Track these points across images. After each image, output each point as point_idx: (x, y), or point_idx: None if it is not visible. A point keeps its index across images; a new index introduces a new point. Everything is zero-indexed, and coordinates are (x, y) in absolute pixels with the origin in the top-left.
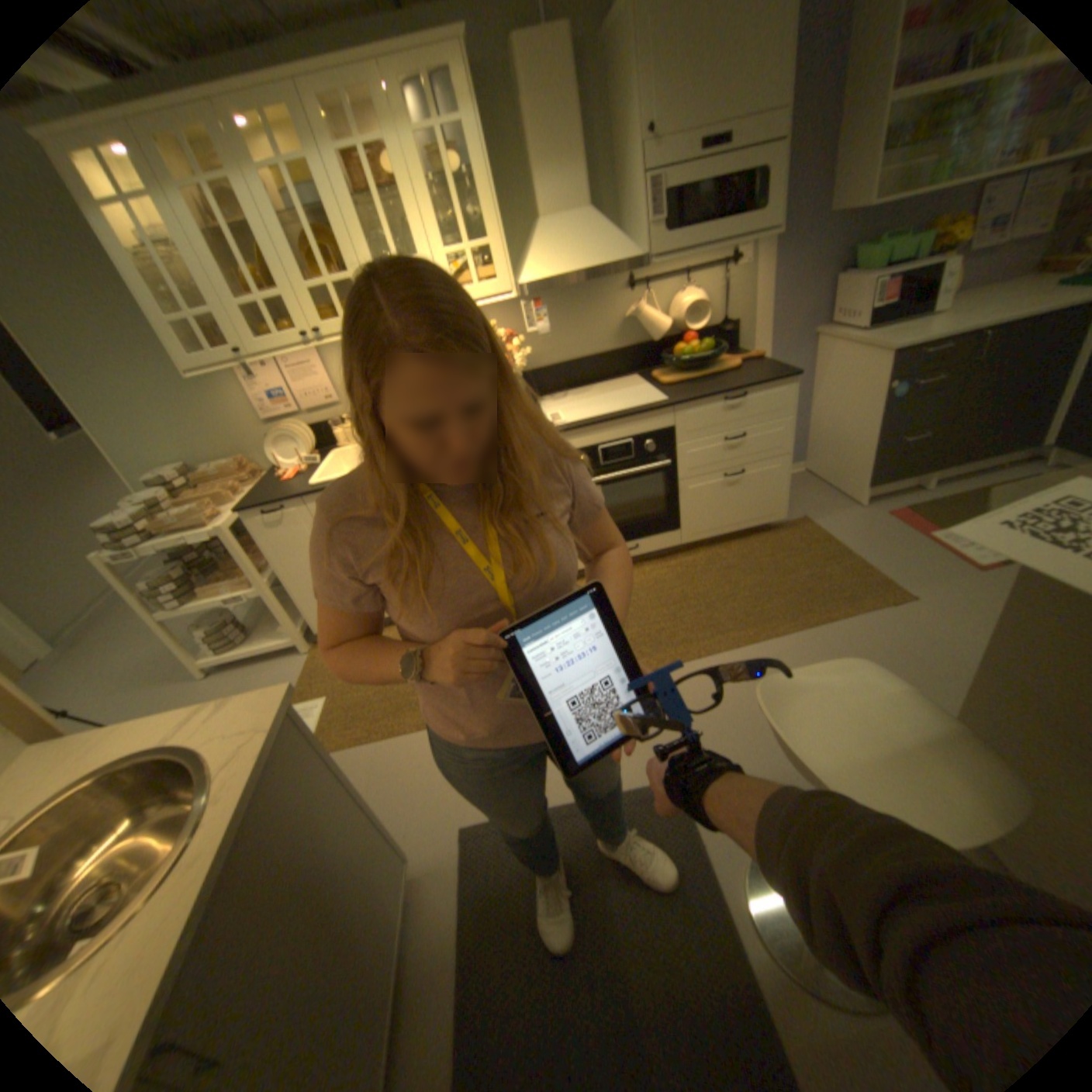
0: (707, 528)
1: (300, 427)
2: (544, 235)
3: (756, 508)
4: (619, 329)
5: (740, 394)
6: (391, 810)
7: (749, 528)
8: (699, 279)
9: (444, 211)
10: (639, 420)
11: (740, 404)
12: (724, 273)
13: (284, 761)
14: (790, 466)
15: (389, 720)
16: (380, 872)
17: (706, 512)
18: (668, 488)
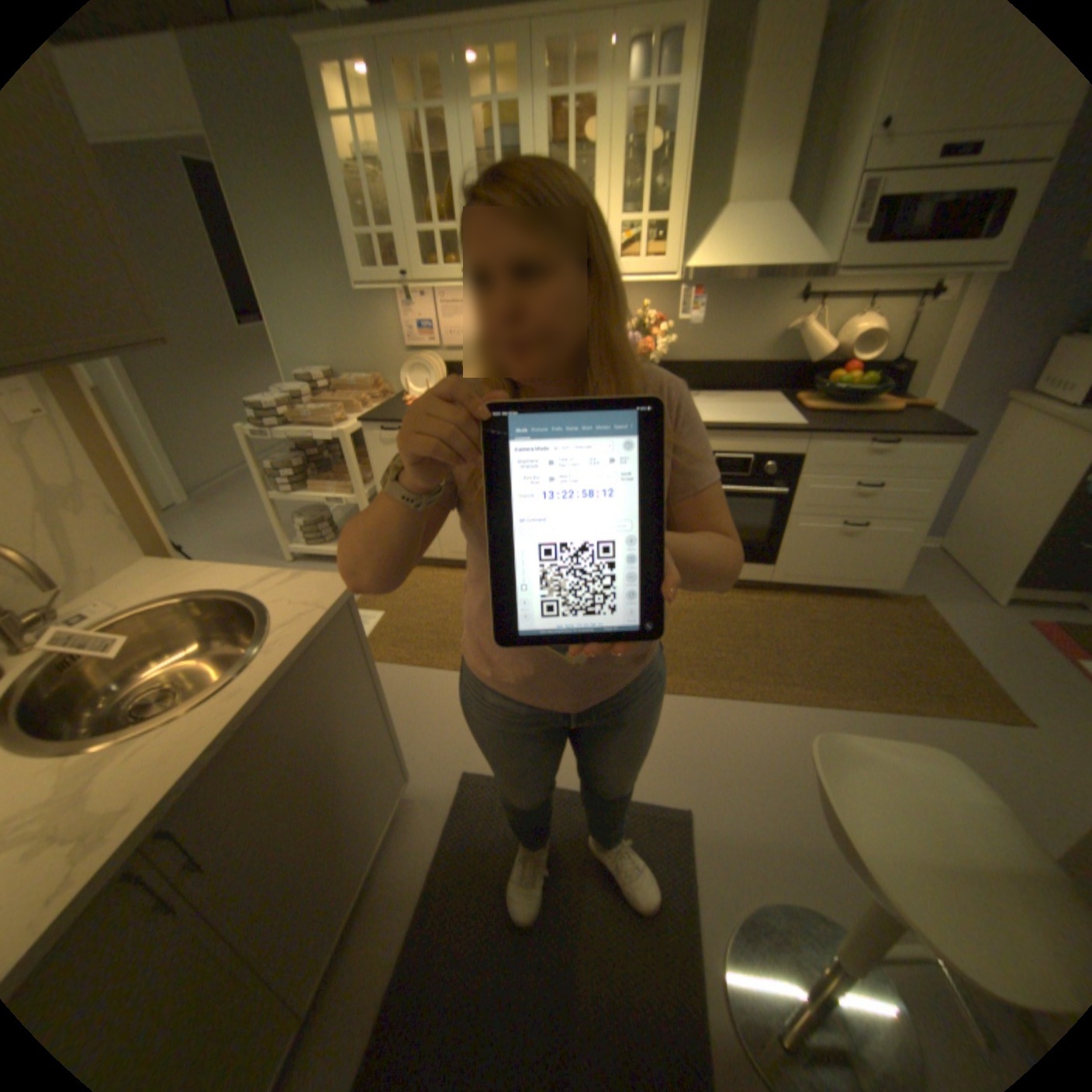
0: (805, 572)
1: (437, 360)
2: (729, 221)
3: (870, 568)
4: (777, 340)
5: (893, 439)
6: (409, 731)
7: (854, 588)
8: (886, 305)
9: (633, 178)
10: (768, 437)
11: (889, 450)
12: (918, 305)
13: (333, 642)
14: (926, 535)
15: (432, 652)
16: (383, 779)
17: (811, 556)
18: (776, 517)
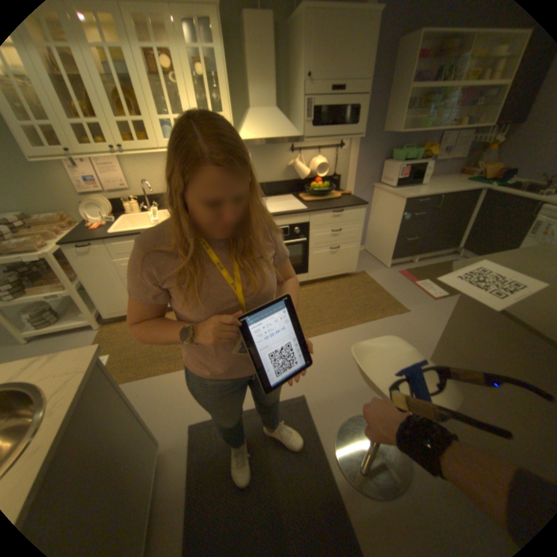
0: (320, 273)
1: (103, 199)
2: (252, 116)
3: (343, 265)
4: (284, 170)
5: (340, 210)
6: (148, 417)
7: (339, 274)
8: (324, 152)
9: (198, 93)
10: (292, 216)
11: (340, 215)
12: (336, 151)
13: (93, 389)
14: (359, 246)
15: (148, 367)
16: (144, 451)
17: (320, 265)
18: (303, 252)
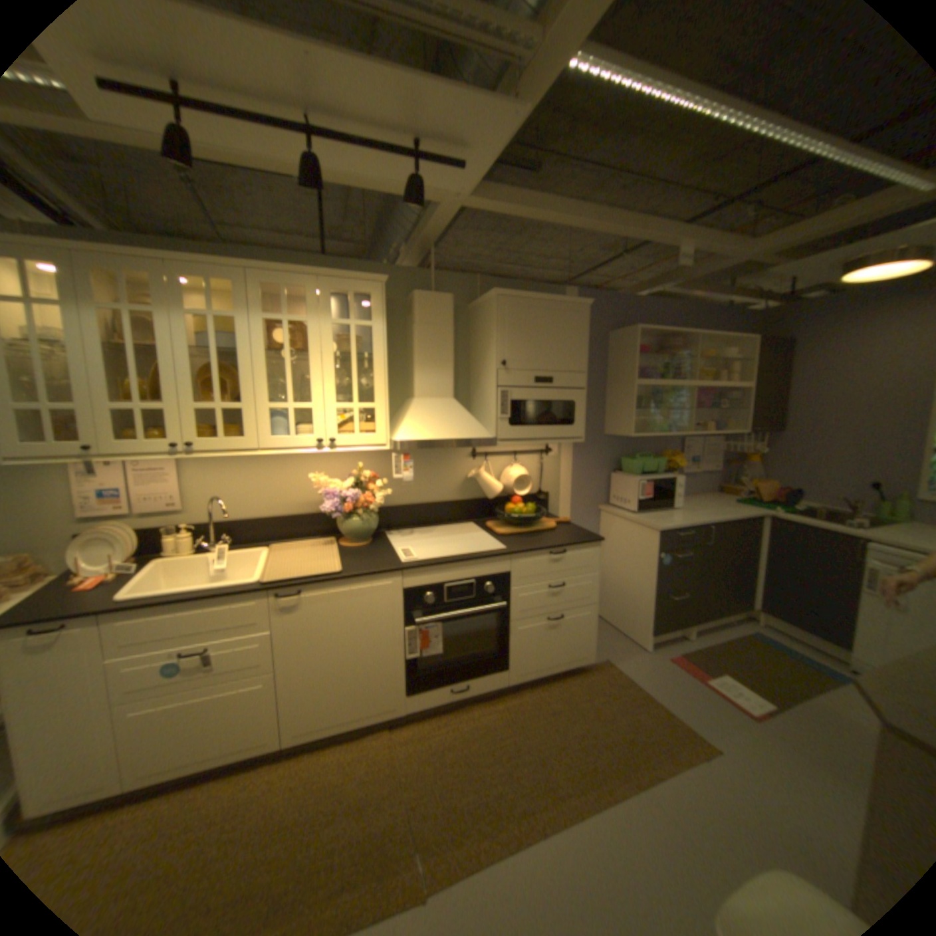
0: (530, 669)
1: (124, 530)
2: (417, 409)
3: (571, 650)
4: (460, 485)
5: (560, 550)
6: None
7: (566, 670)
8: (521, 459)
9: (336, 376)
10: (481, 563)
11: (560, 558)
12: (538, 459)
13: None
14: (596, 614)
15: None
16: None
17: (531, 653)
18: (500, 627)
